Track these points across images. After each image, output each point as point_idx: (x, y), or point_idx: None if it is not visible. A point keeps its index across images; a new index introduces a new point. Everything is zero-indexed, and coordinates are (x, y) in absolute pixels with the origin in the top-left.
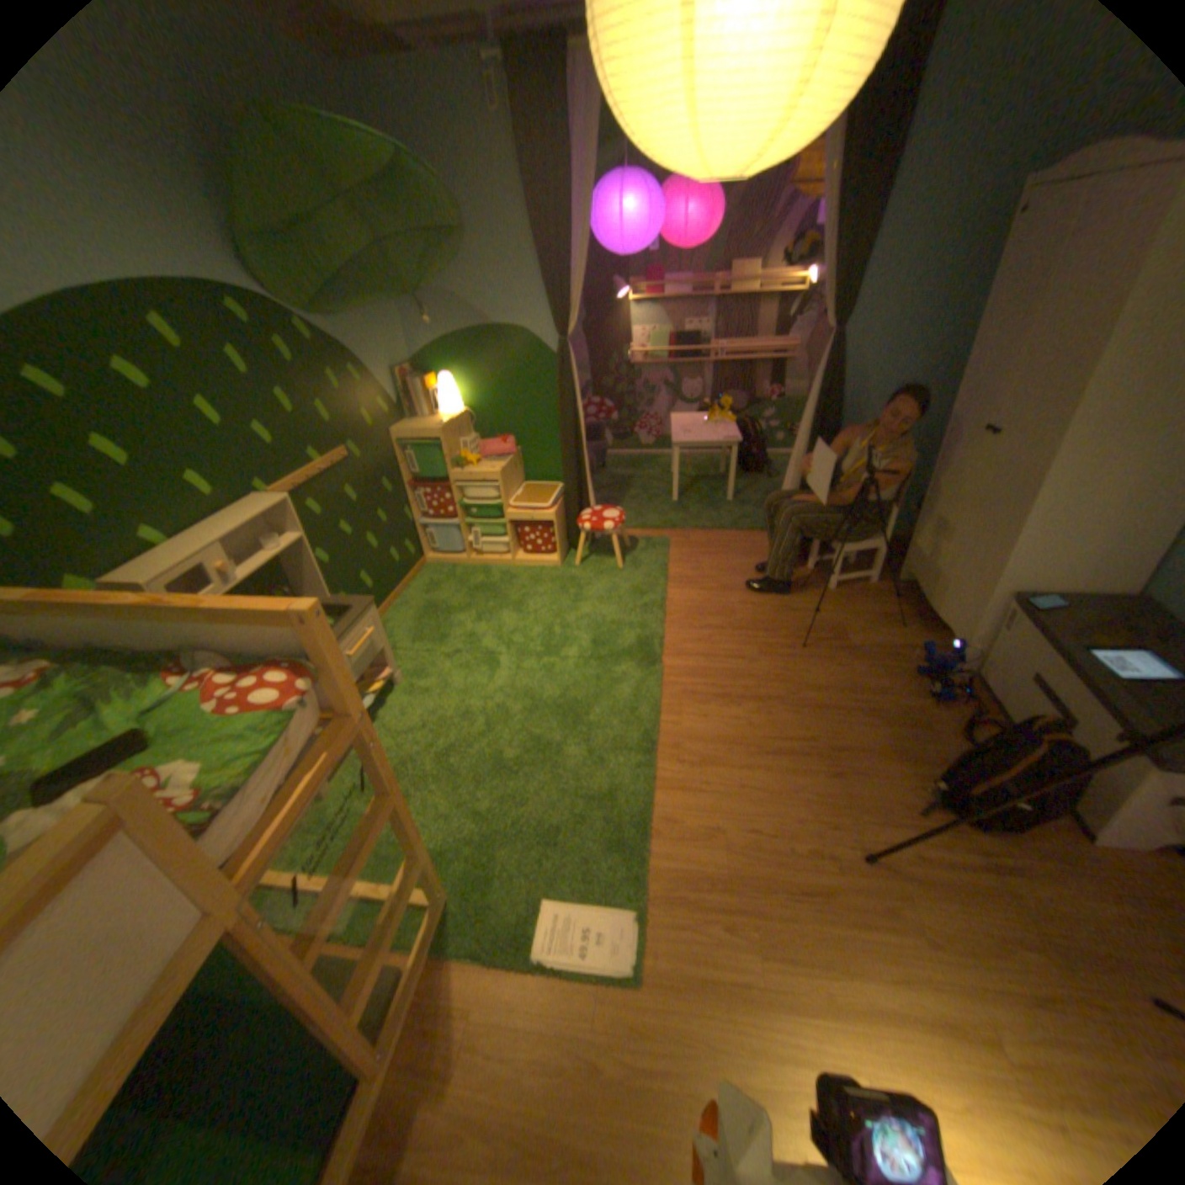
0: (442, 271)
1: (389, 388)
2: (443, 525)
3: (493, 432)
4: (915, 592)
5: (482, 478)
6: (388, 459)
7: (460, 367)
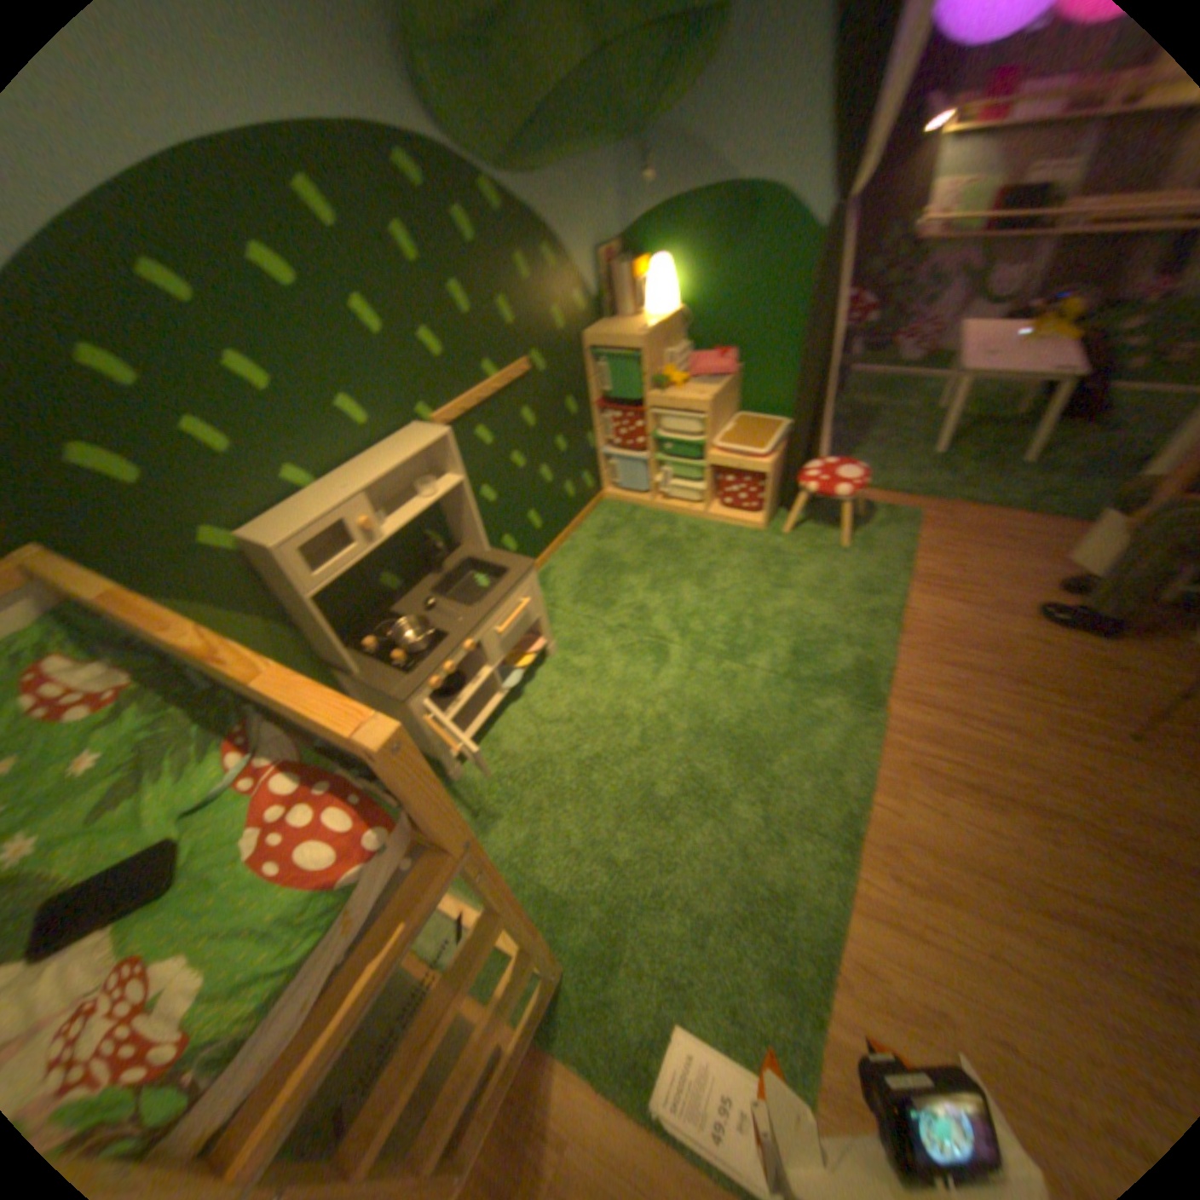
0: (681, 95)
1: (589, 276)
2: (628, 459)
3: (708, 341)
4: None
5: (685, 407)
6: (576, 372)
7: (681, 246)
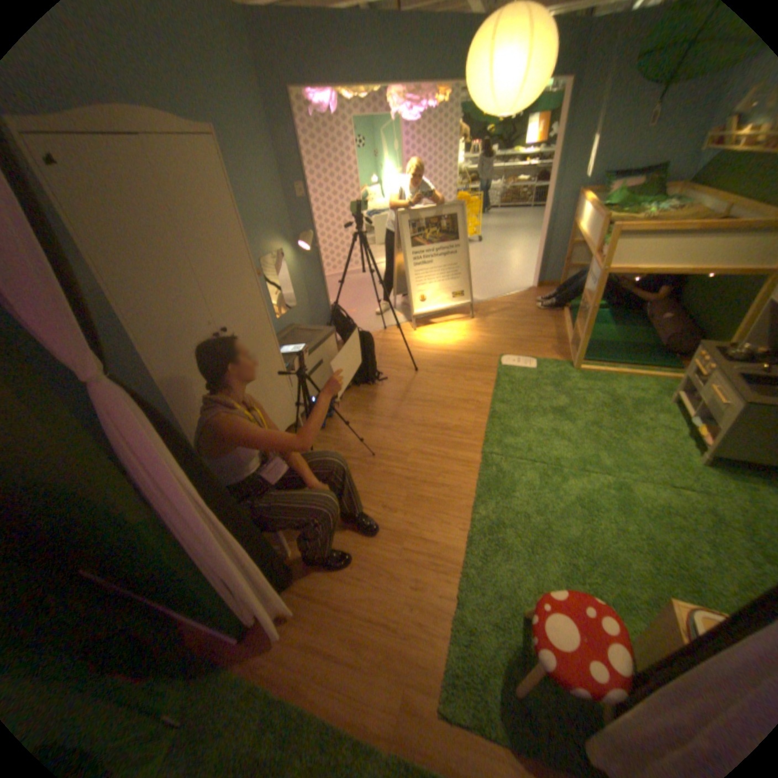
0: None
1: None
2: None
3: None
4: None
5: None
6: None
7: None
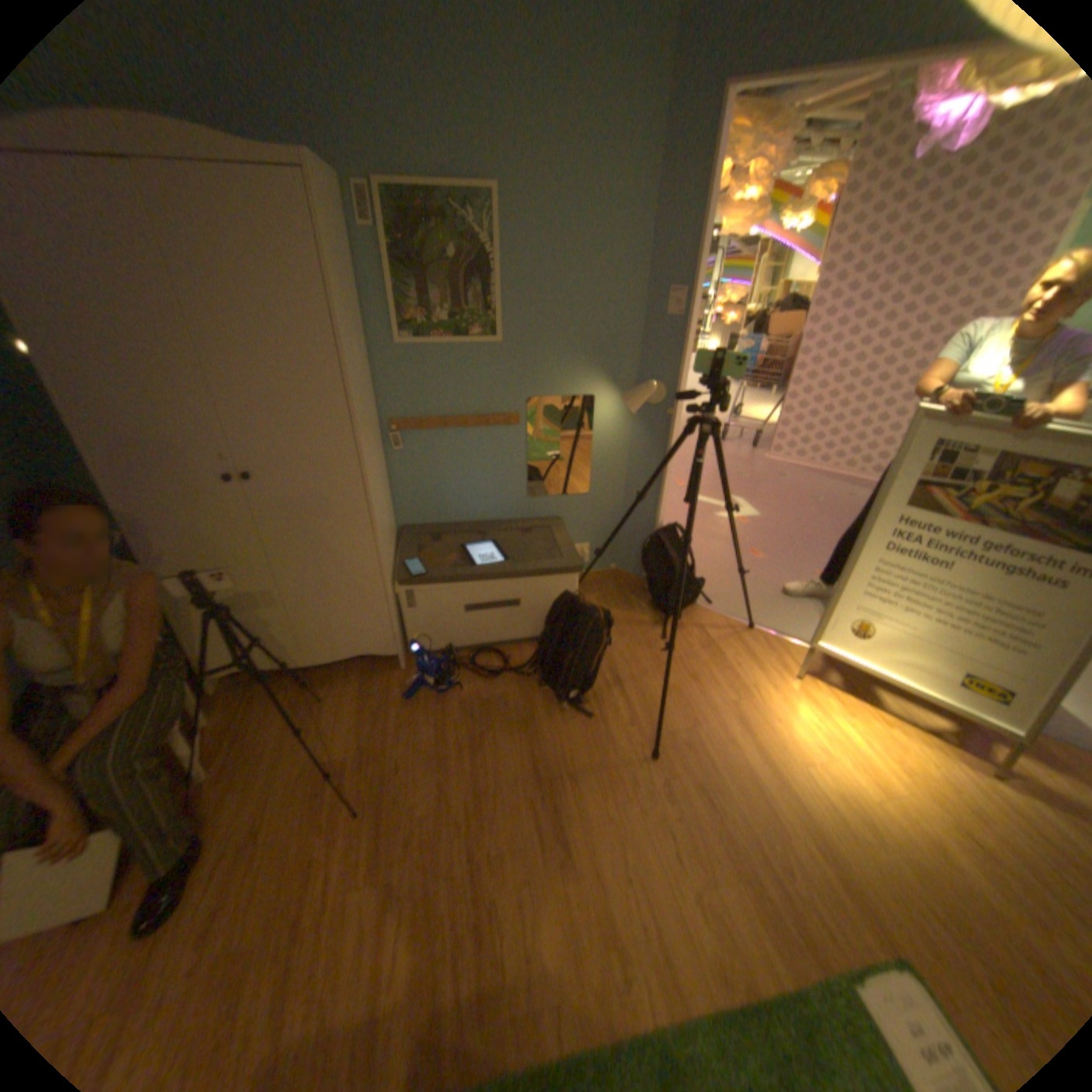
0: None
1: None
2: None
3: None
4: (245, 683)
5: None
6: None
7: None
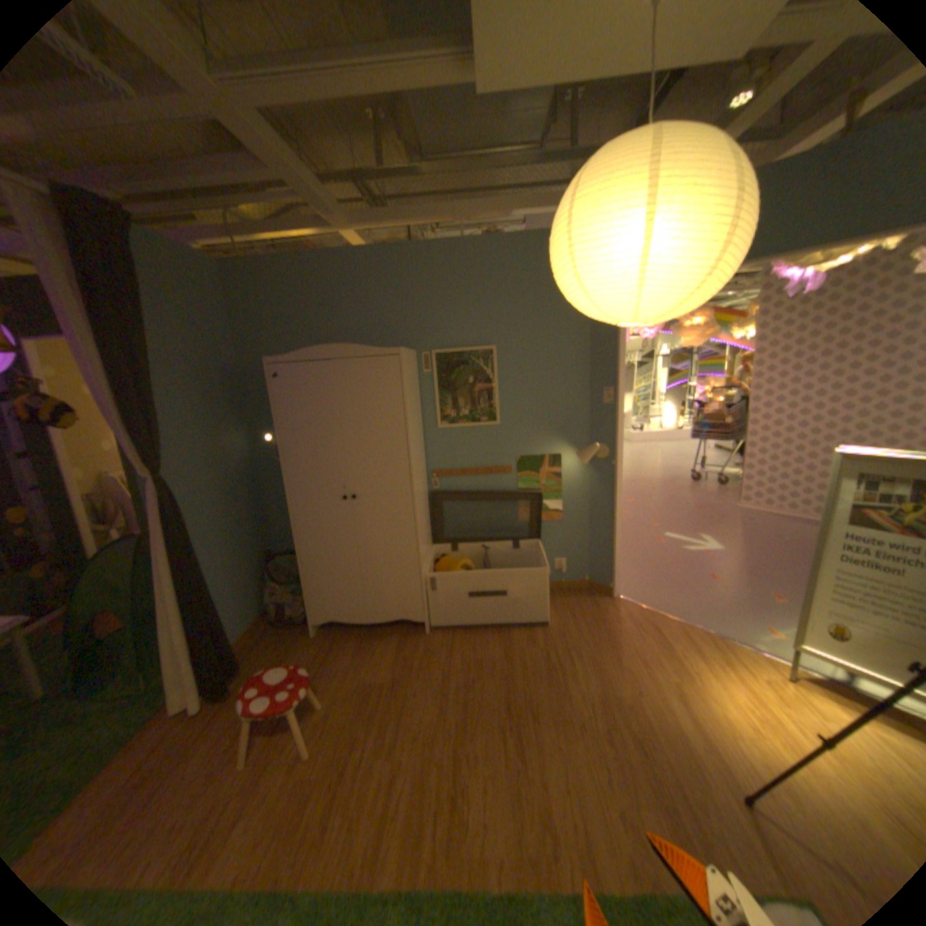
0: None
1: None
2: None
3: None
4: (331, 633)
5: None
6: None
7: None
